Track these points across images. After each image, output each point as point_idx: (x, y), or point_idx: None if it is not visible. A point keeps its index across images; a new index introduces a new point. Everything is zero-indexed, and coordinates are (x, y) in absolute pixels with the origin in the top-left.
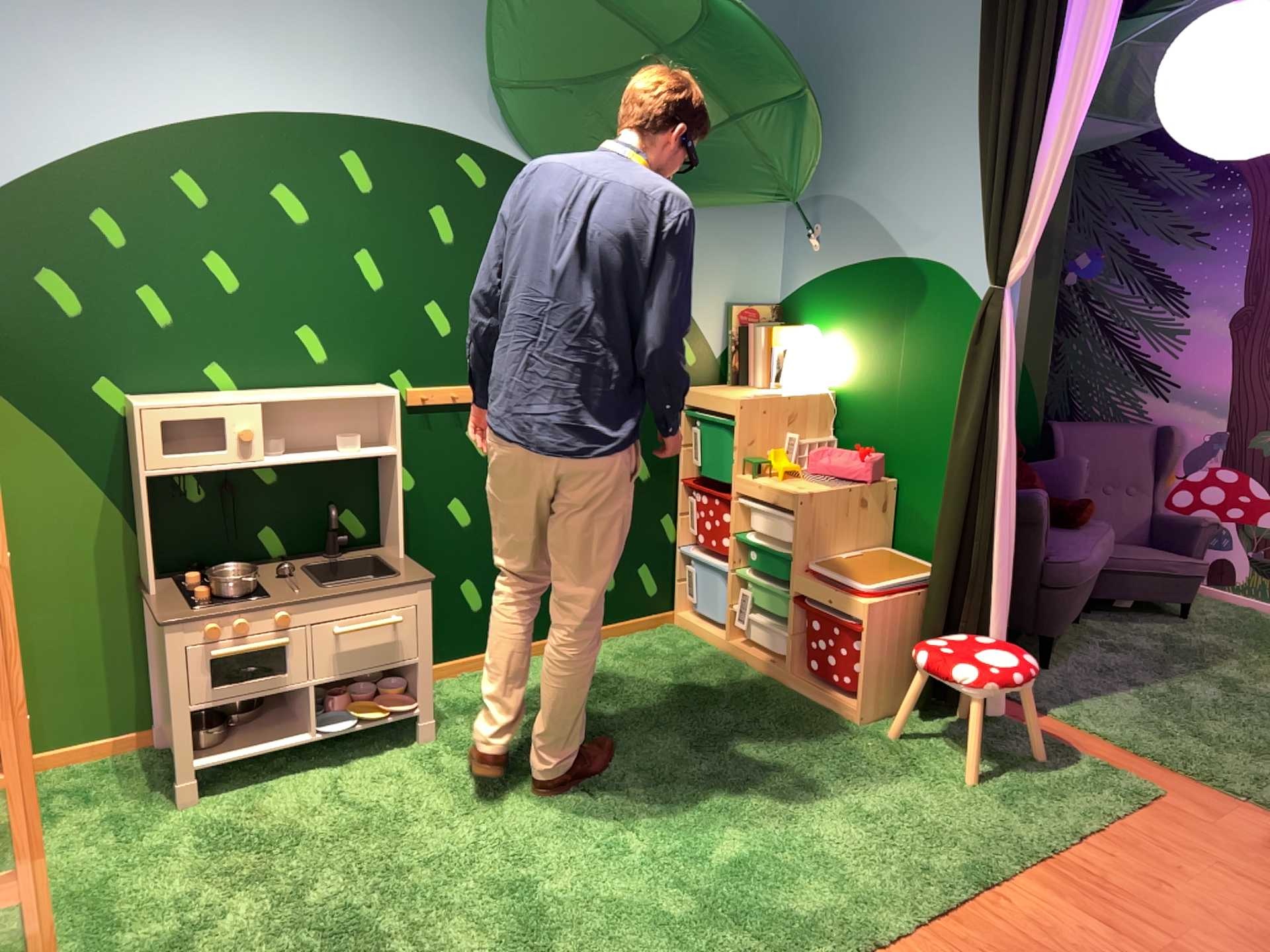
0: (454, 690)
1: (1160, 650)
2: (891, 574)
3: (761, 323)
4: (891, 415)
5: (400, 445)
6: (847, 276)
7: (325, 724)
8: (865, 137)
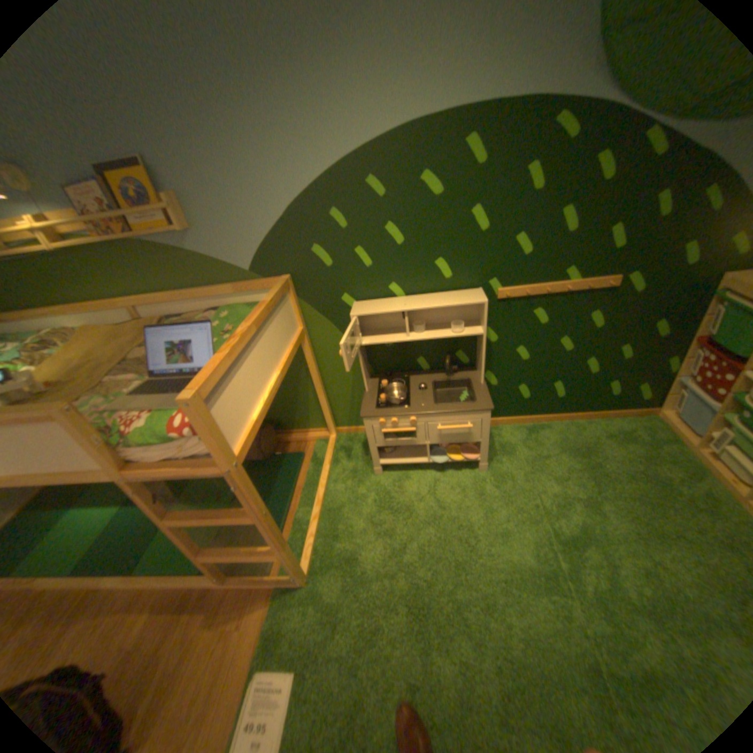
0: (507, 435)
1: None
2: None
3: None
4: None
5: (485, 330)
6: None
7: (435, 455)
8: None
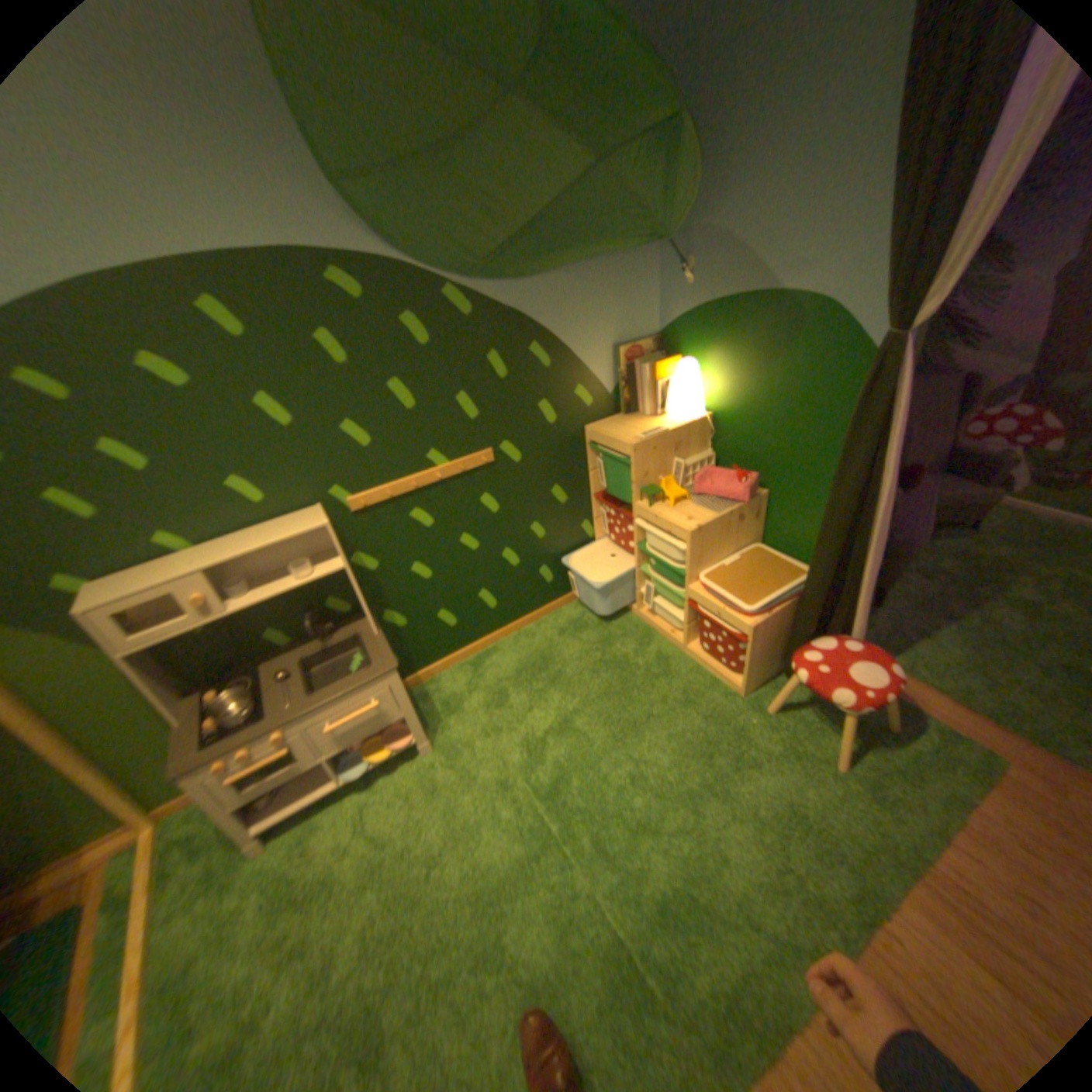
0: (449, 683)
1: (965, 573)
2: (767, 585)
3: (643, 357)
4: (763, 438)
5: (346, 560)
6: (720, 309)
7: (347, 767)
8: (739, 154)
